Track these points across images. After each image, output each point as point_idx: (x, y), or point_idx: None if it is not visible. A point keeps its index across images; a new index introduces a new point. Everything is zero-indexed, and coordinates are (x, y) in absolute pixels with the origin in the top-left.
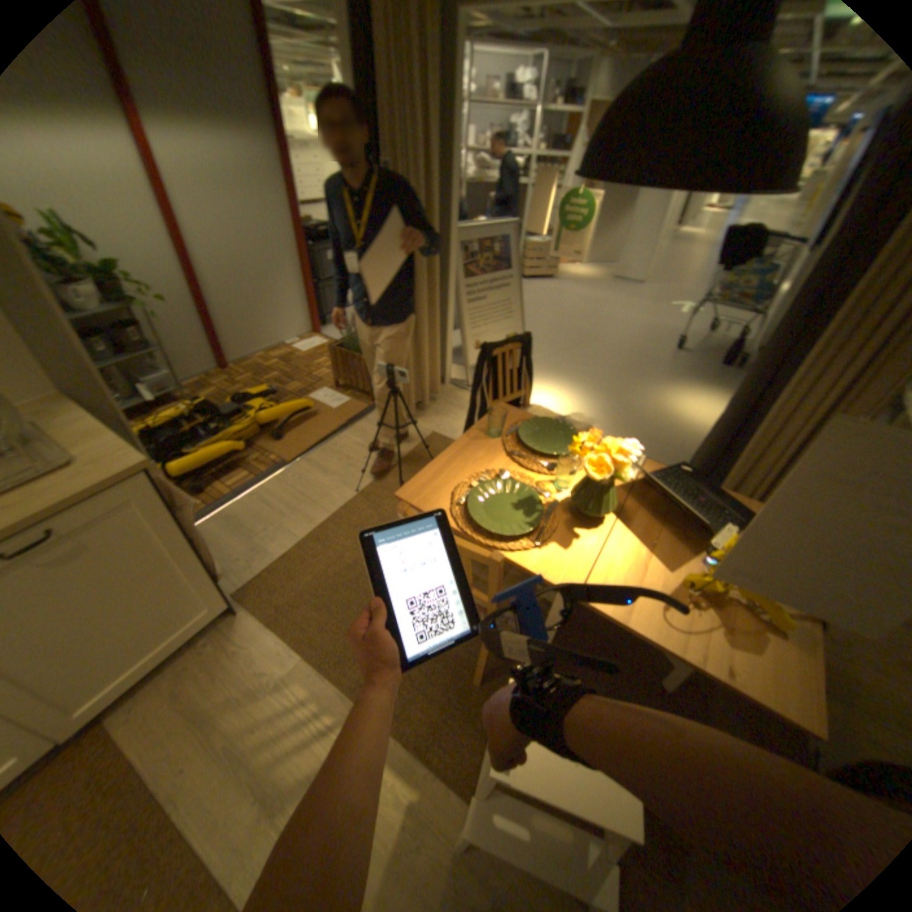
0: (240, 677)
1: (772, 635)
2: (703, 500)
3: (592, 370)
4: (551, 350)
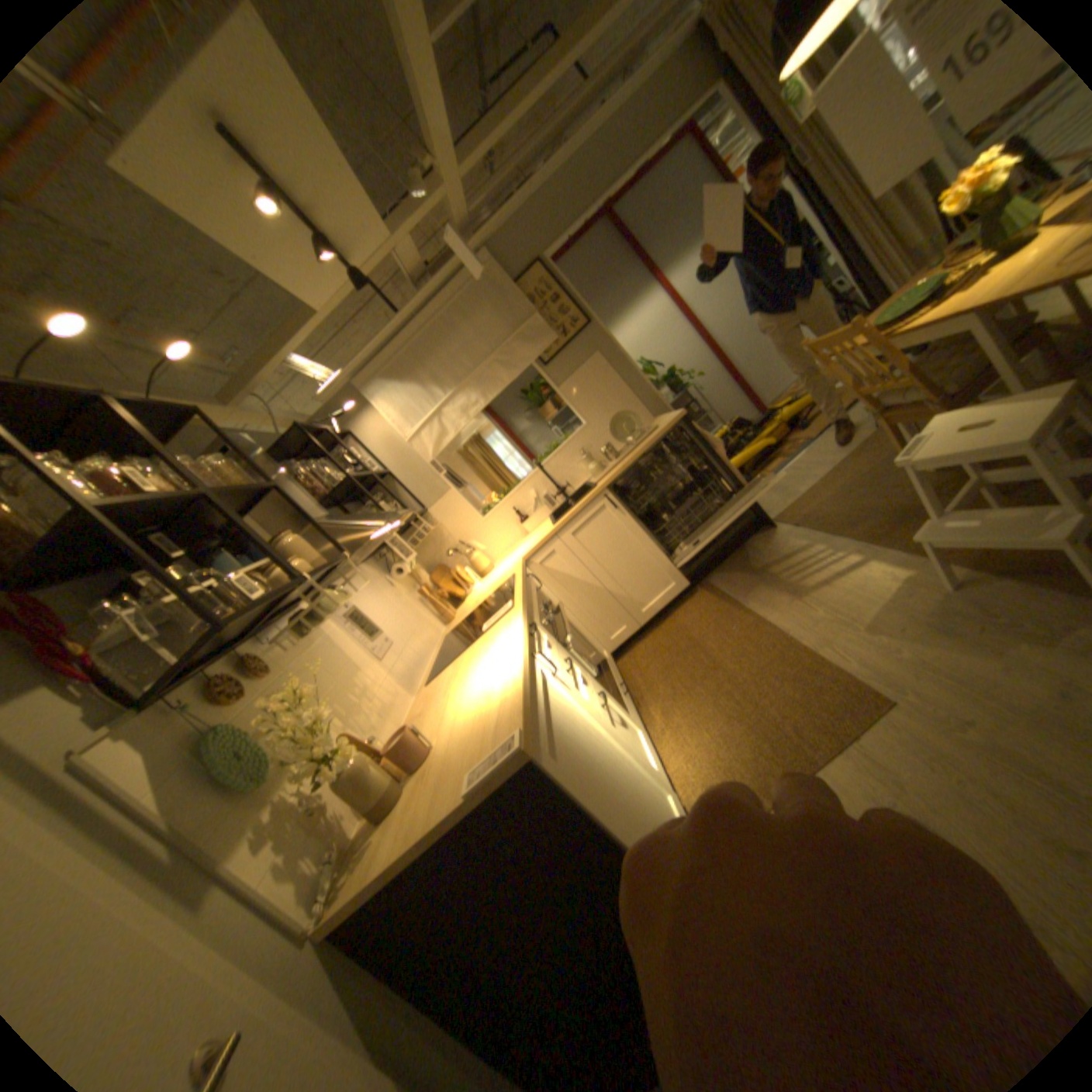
0: (783, 550)
1: None
2: None
3: None
4: None
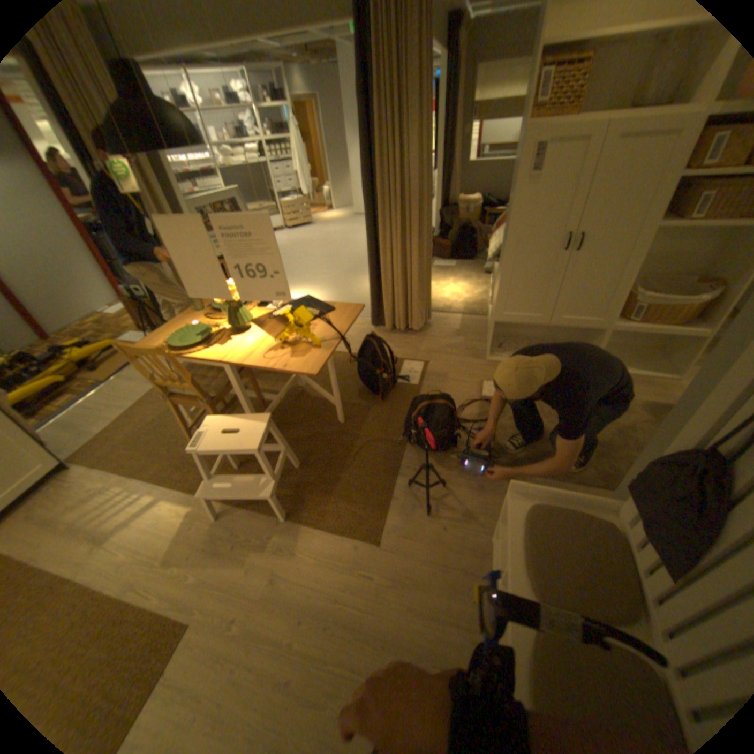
0: (76, 495)
1: (311, 347)
2: (291, 303)
3: (328, 276)
4: (302, 271)
